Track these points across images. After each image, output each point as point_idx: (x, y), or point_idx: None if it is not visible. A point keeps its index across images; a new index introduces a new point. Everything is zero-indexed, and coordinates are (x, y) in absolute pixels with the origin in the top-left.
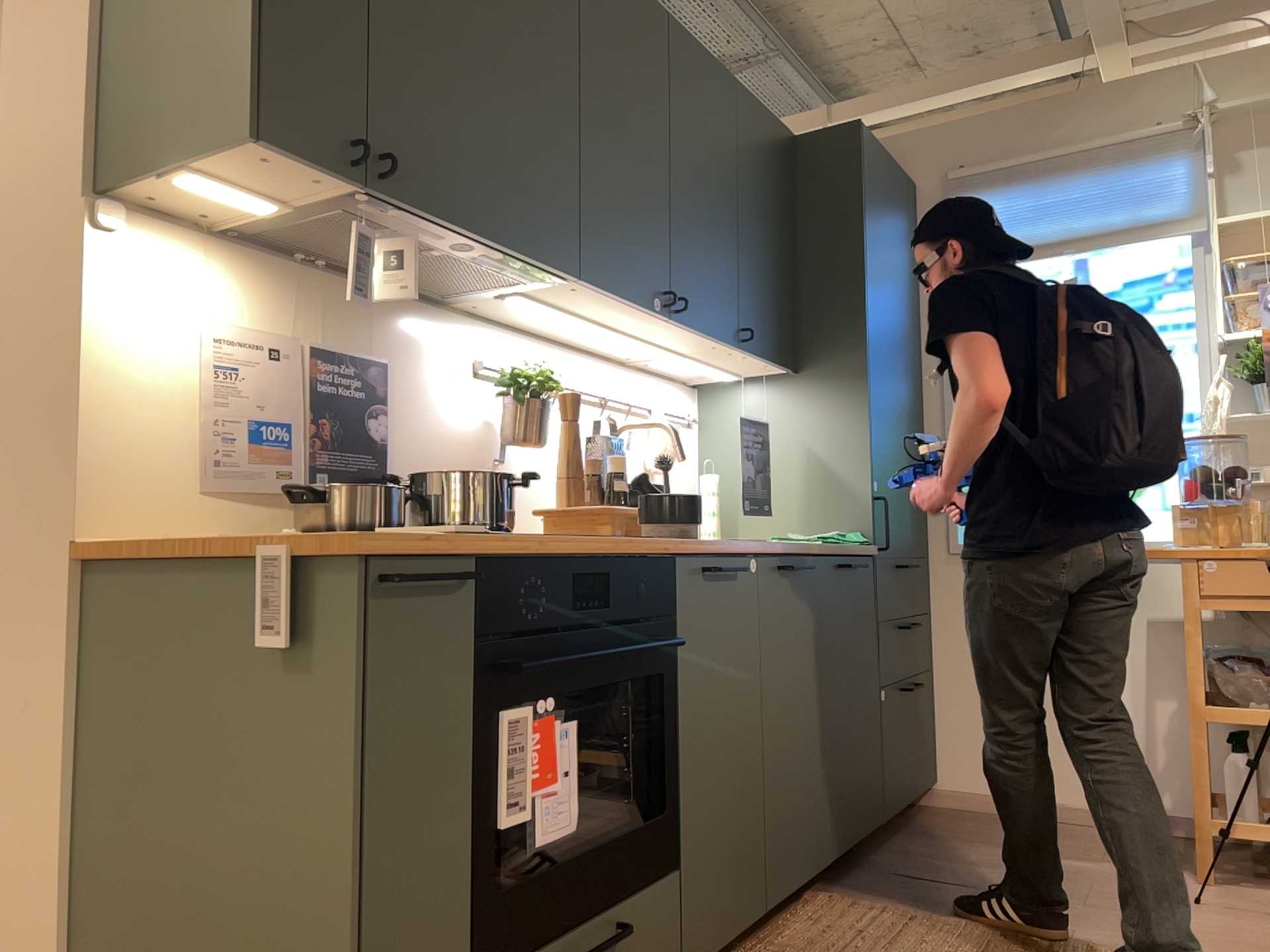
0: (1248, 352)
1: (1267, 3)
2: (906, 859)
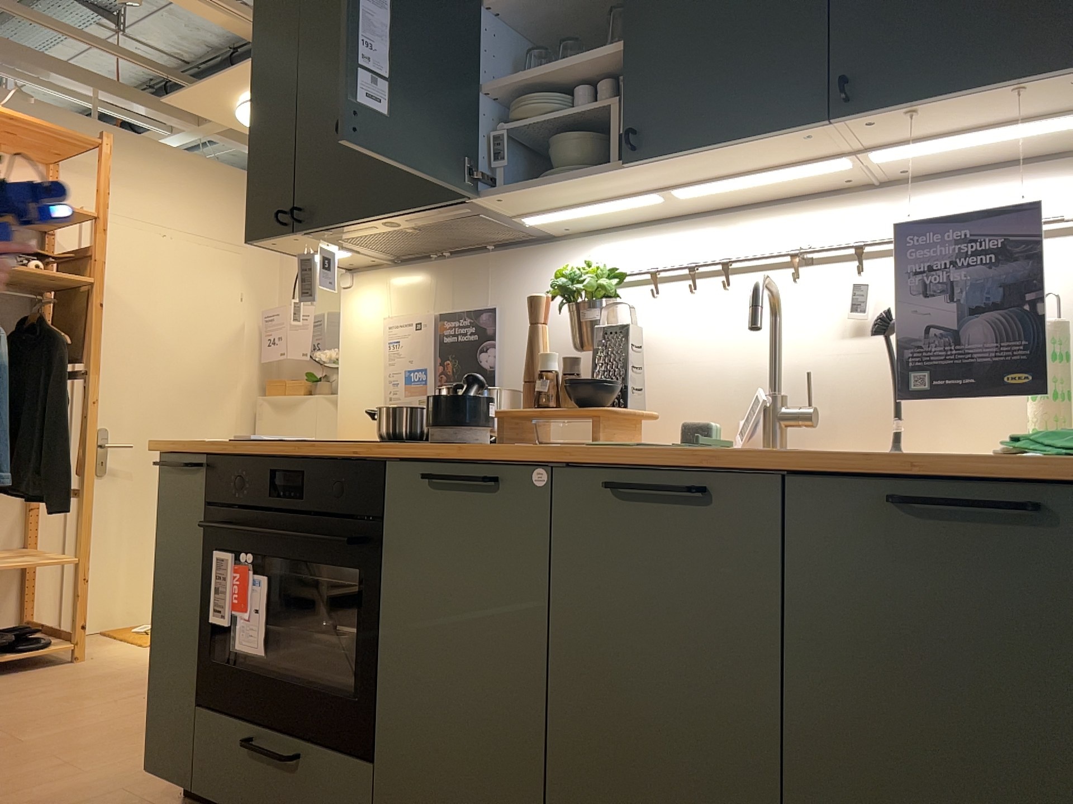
0: None
1: None
2: None
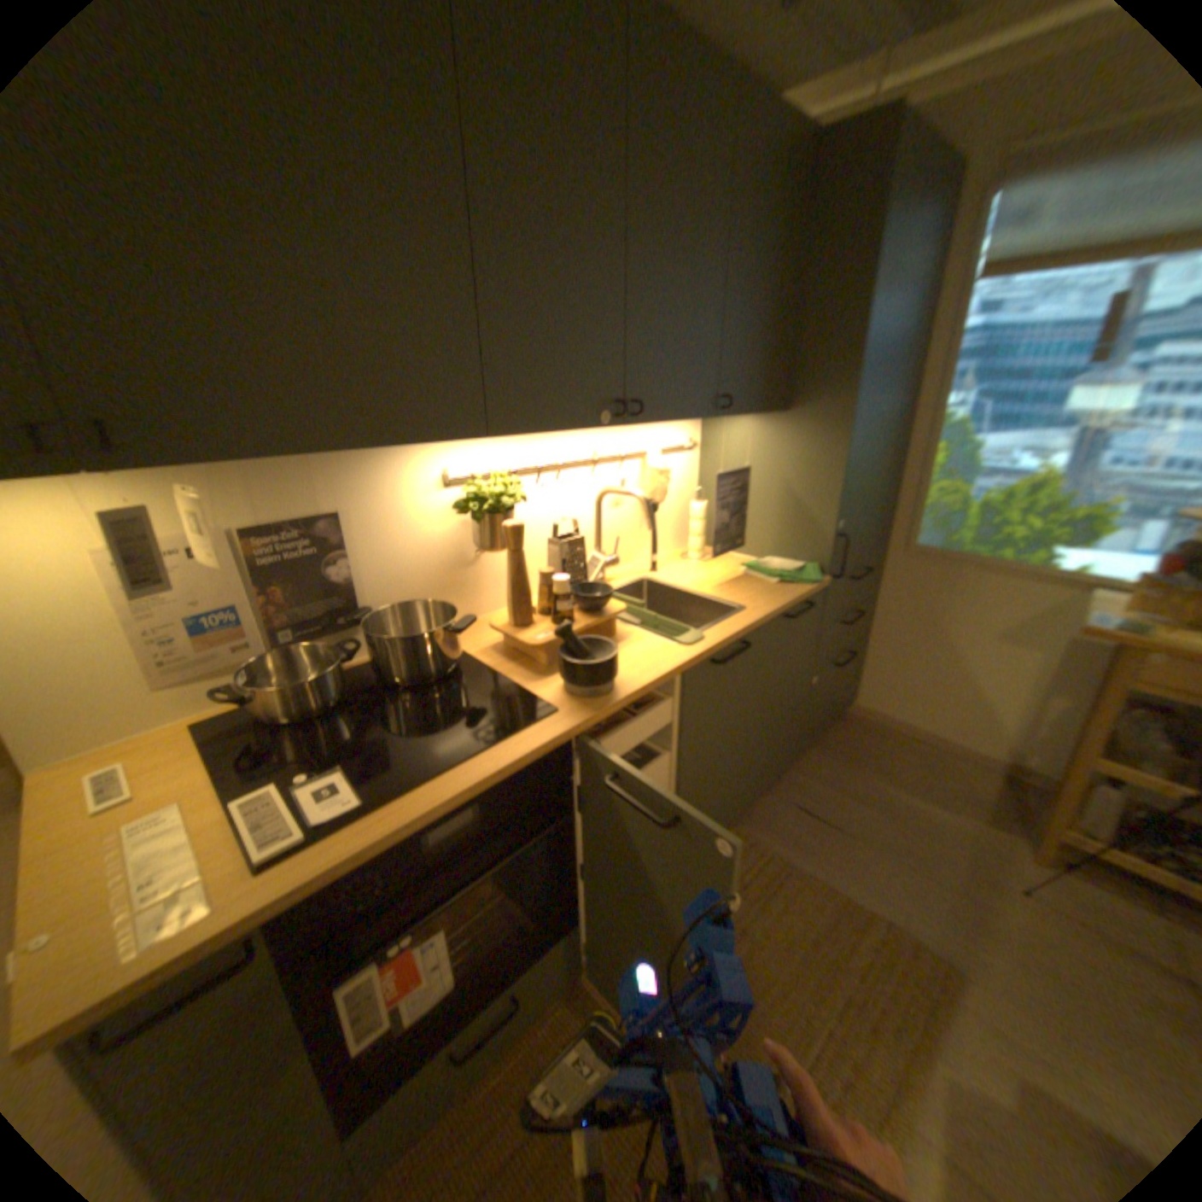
0: None
1: None
2: (807, 787)
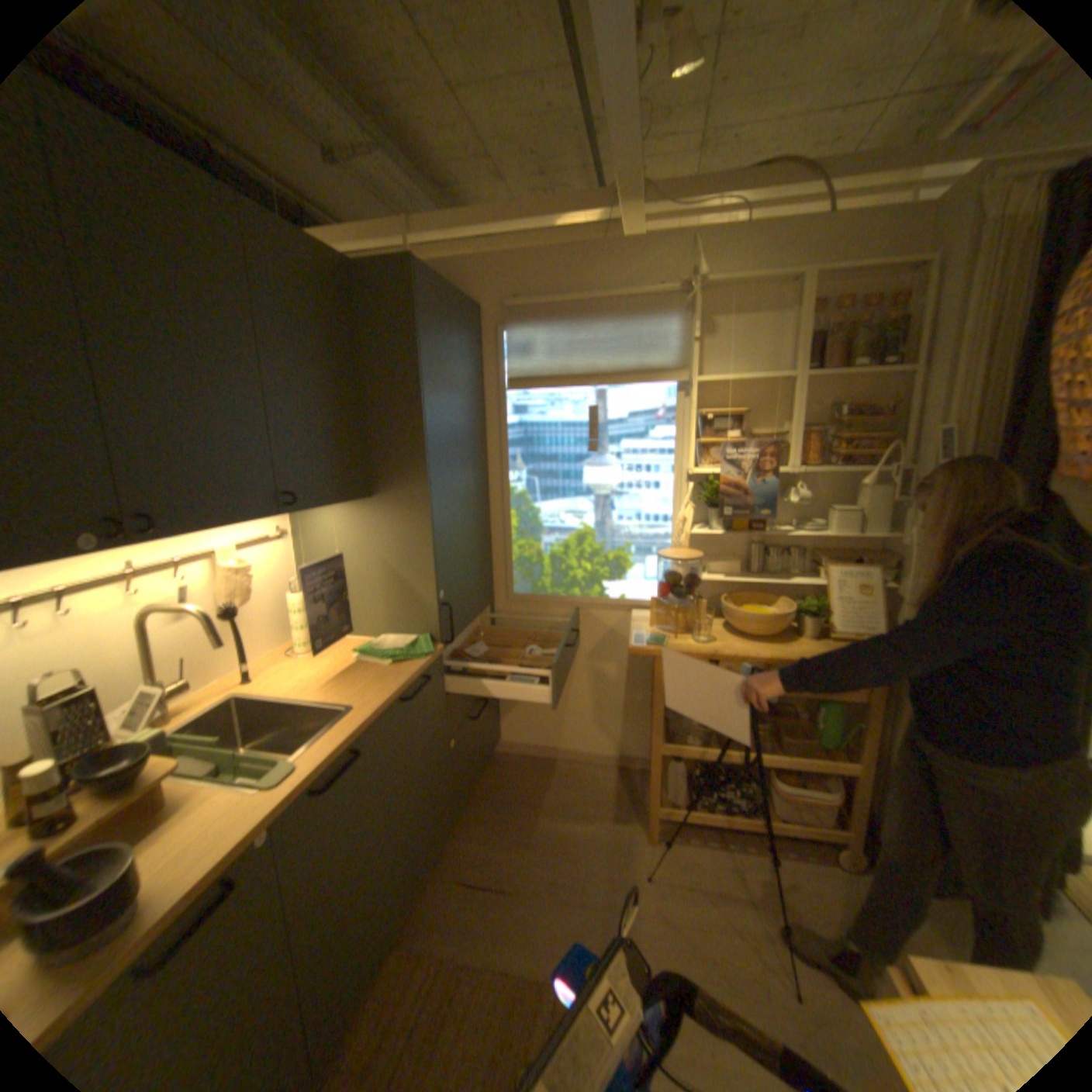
0: (707, 478)
1: (752, 182)
2: (467, 854)
